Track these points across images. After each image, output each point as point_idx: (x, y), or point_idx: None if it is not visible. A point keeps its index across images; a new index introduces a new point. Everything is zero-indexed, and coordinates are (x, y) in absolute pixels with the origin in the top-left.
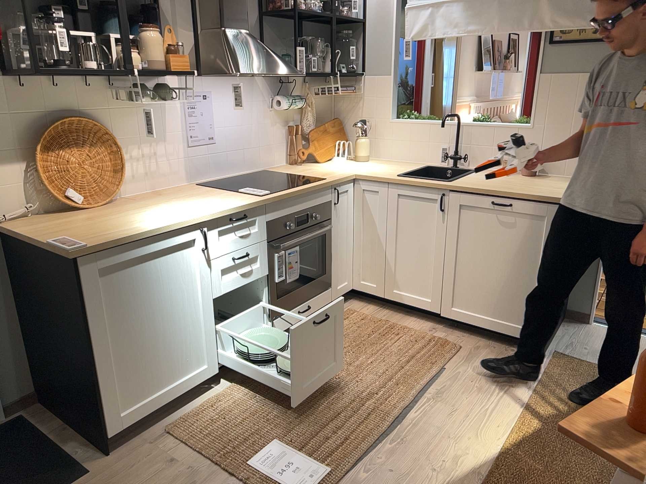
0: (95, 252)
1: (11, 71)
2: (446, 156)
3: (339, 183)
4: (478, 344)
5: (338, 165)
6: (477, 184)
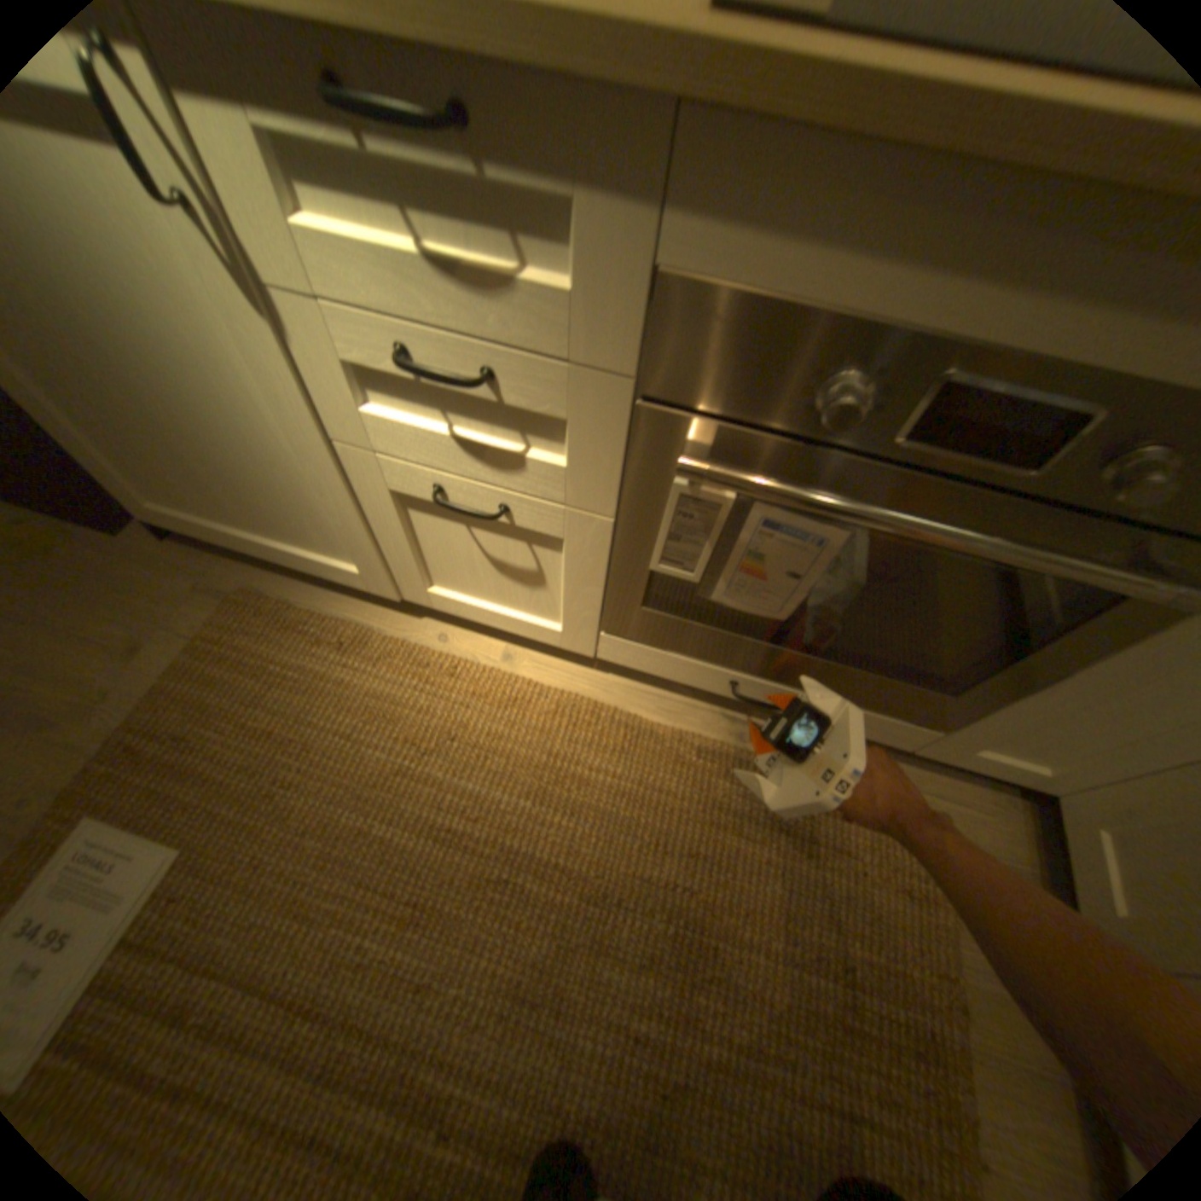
0: None
1: None
2: None
3: None
4: None
5: None
6: None
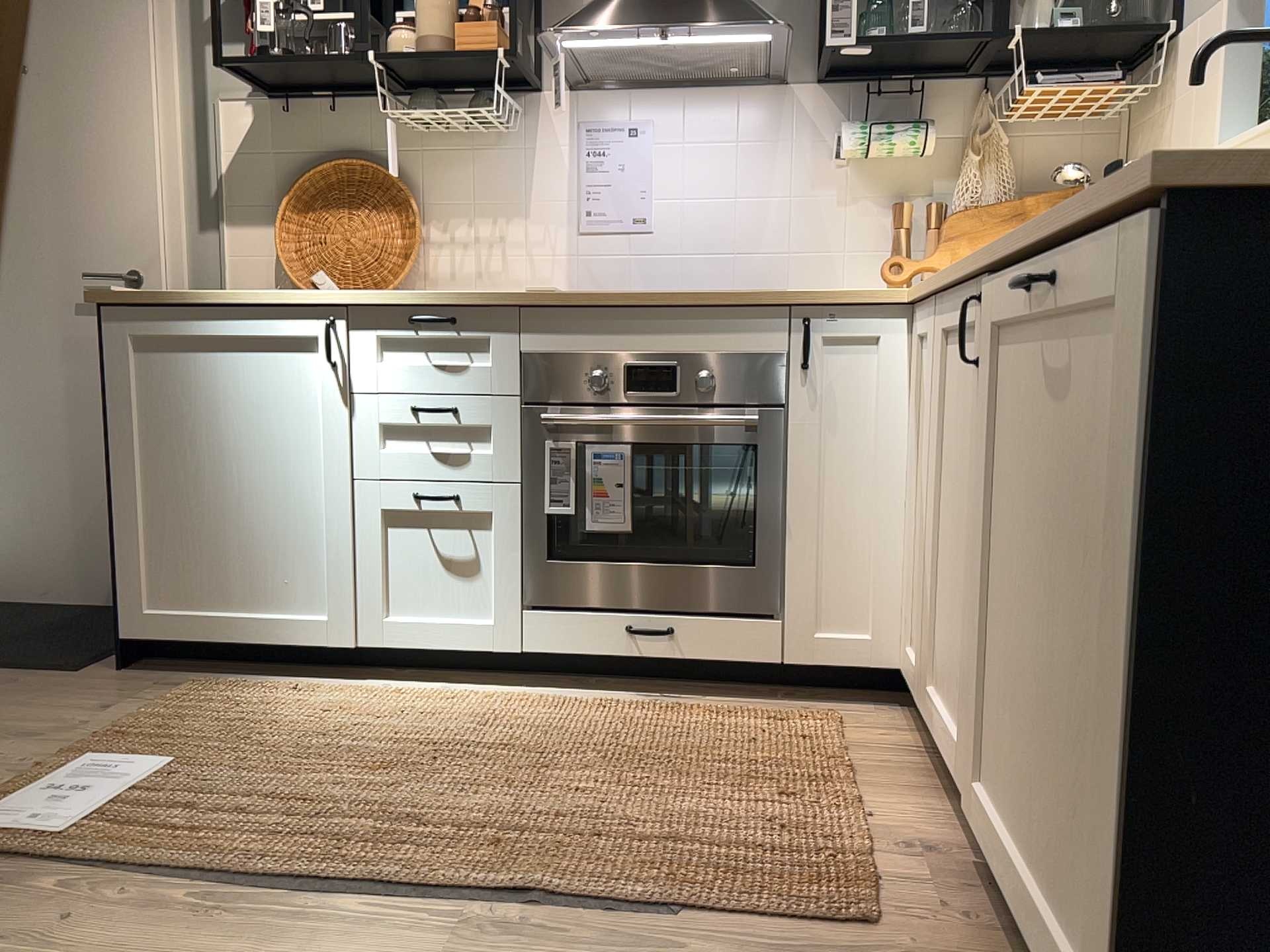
0: (132, 308)
1: (262, 88)
2: None
3: (823, 307)
4: None
5: None
6: None
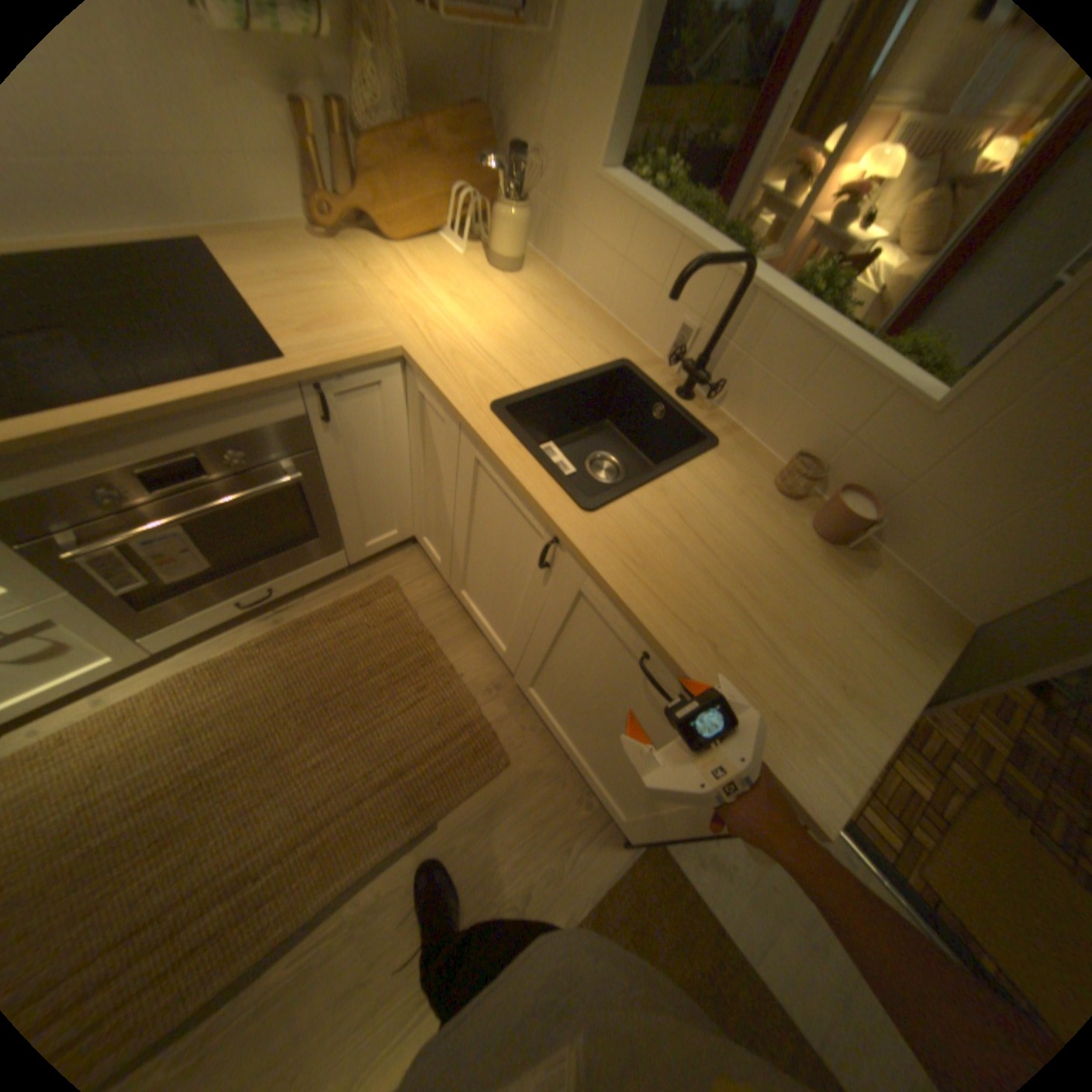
0: None
1: None
2: (679, 356)
3: (330, 376)
4: (538, 767)
5: (420, 276)
6: (650, 561)
